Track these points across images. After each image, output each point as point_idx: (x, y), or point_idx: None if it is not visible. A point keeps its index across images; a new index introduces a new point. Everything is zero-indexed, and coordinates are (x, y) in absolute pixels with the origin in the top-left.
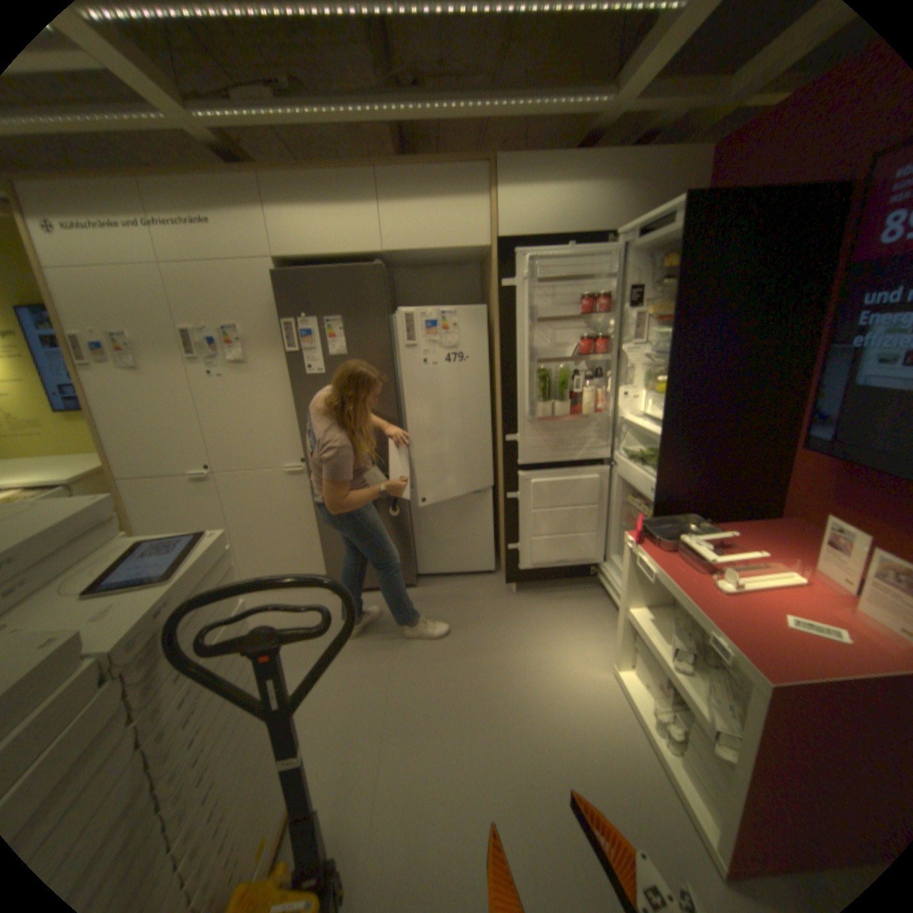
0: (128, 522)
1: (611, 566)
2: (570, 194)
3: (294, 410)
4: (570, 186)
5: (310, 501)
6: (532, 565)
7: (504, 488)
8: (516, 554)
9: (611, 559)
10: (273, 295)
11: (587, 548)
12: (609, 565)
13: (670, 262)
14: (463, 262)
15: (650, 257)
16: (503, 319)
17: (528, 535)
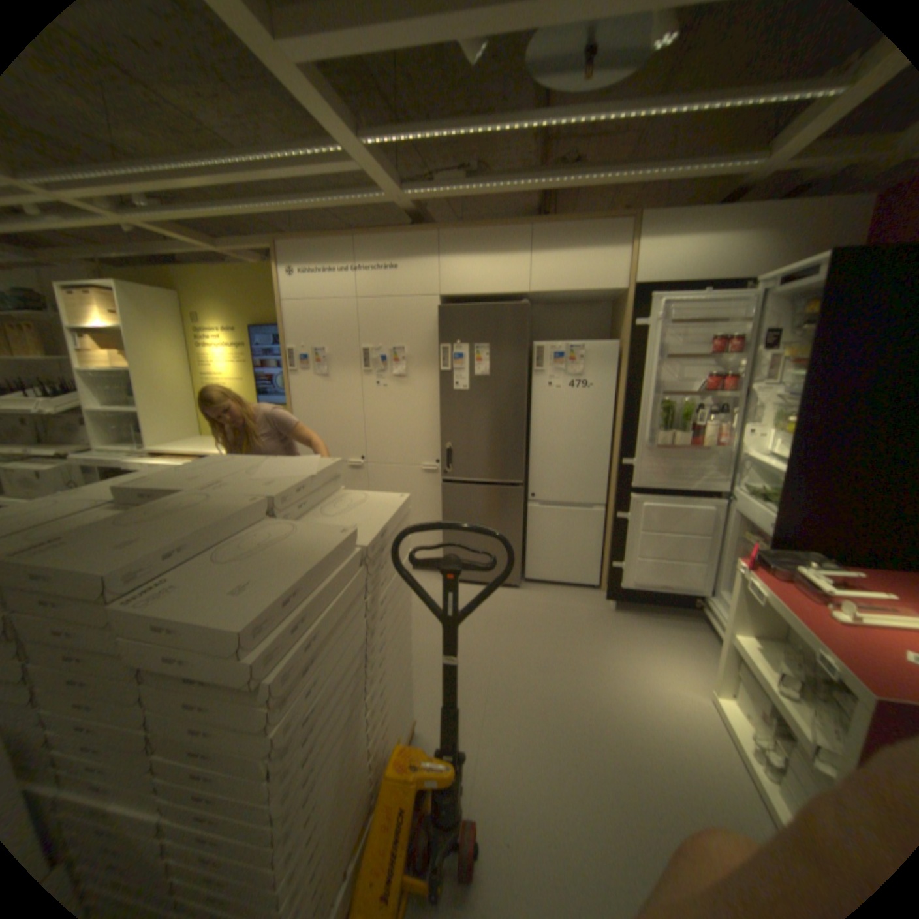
0: None
1: (720, 601)
2: (711, 244)
3: (438, 419)
4: (713, 236)
5: (438, 497)
6: (636, 586)
7: (615, 508)
8: (621, 573)
9: (721, 595)
10: (437, 325)
11: (695, 579)
12: (717, 600)
13: (812, 309)
14: (597, 301)
15: (791, 303)
16: (632, 354)
17: (635, 556)
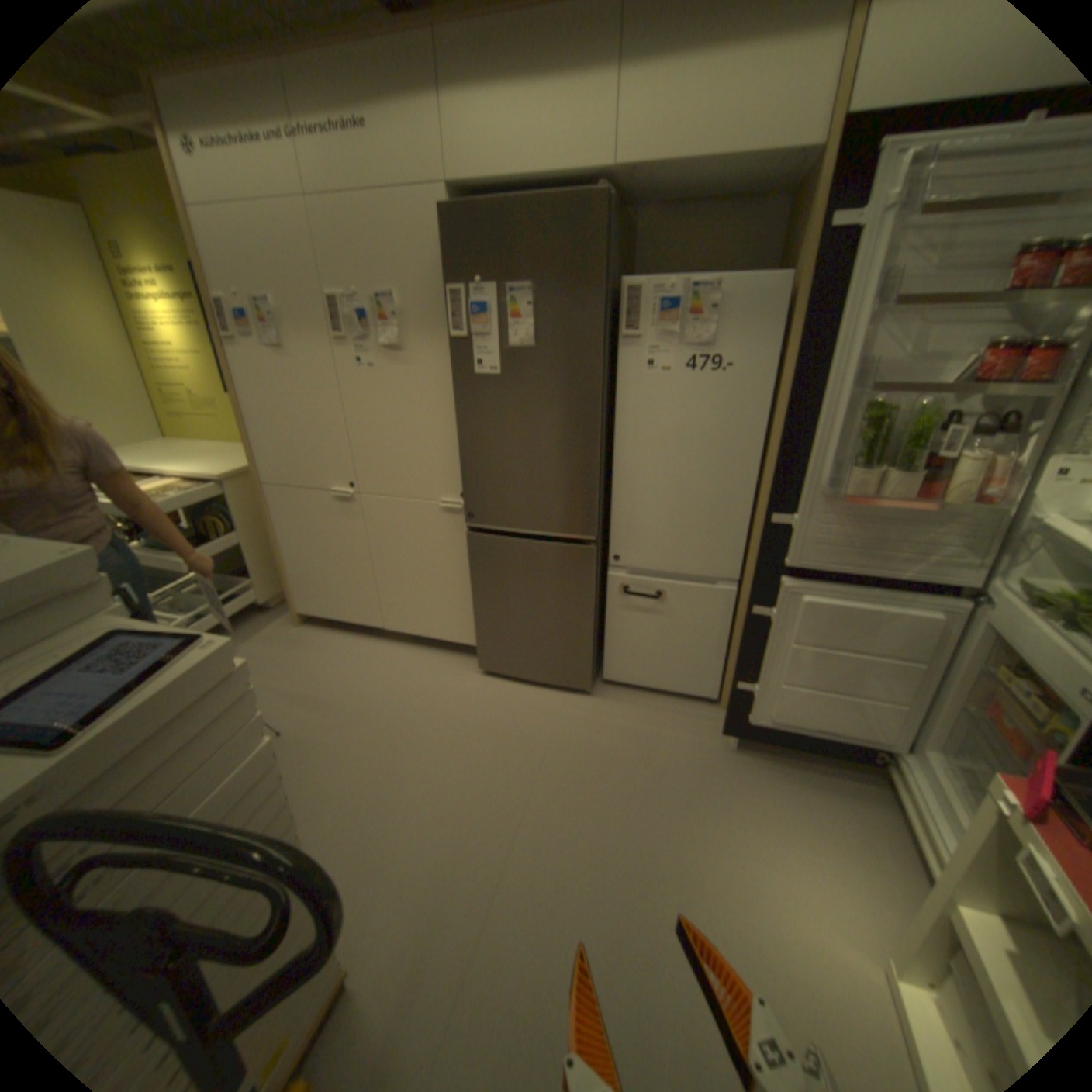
0: (275, 535)
1: (924, 766)
2: None
3: (458, 425)
4: None
5: (468, 551)
6: (775, 723)
7: (751, 597)
8: (751, 699)
9: (926, 755)
10: (444, 246)
11: (884, 726)
12: (919, 762)
13: None
14: (761, 192)
15: None
16: (817, 297)
17: (778, 679)
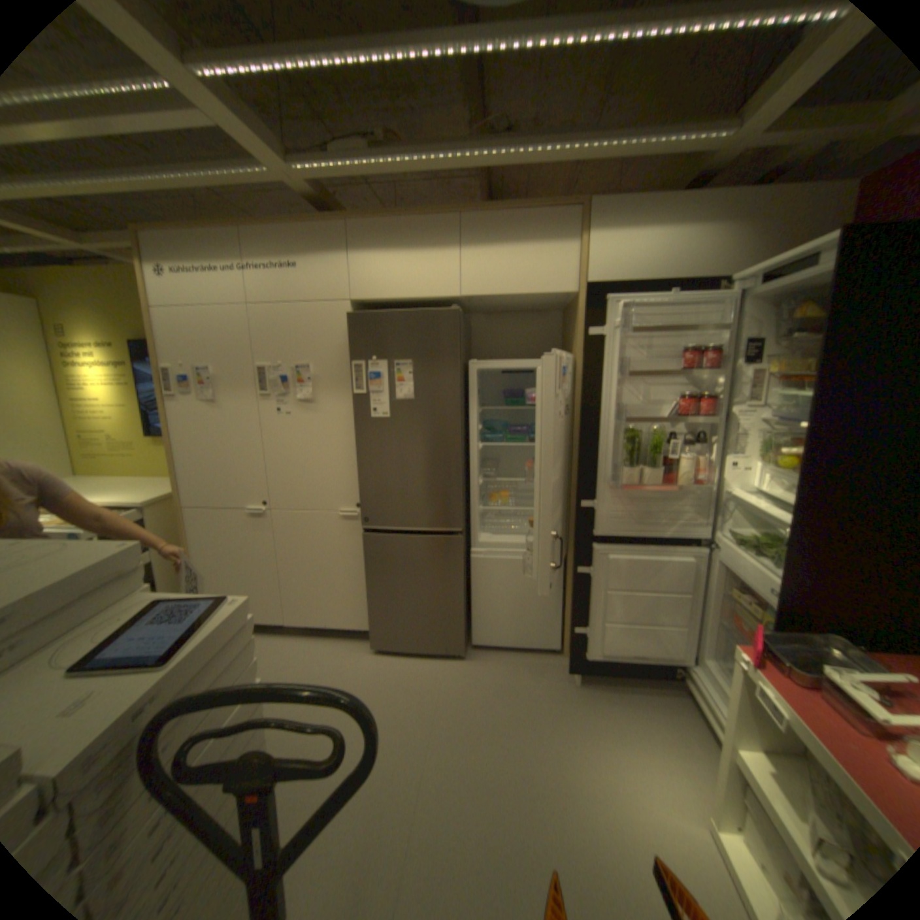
0: (188, 550)
1: (706, 673)
2: (674, 237)
3: (356, 453)
4: (675, 228)
5: (361, 549)
6: (604, 656)
7: (575, 561)
8: (585, 640)
9: (706, 664)
10: (348, 337)
11: (675, 646)
12: (702, 671)
13: (804, 312)
14: (545, 309)
15: (774, 306)
16: (587, 370)
17: (601, 620)
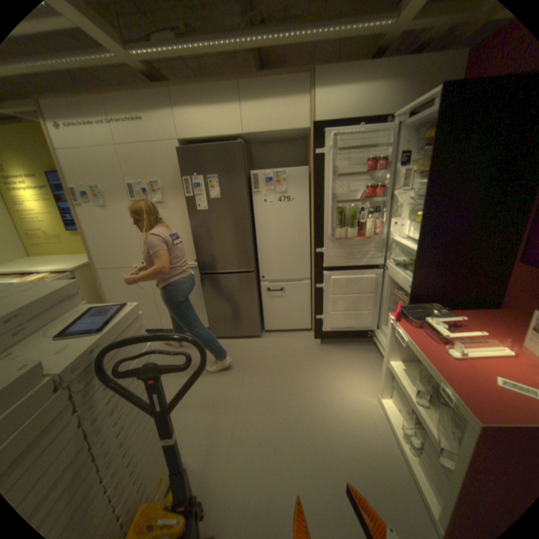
0: (103, 293)
1: (381, 332)
2: (363, 91)
3: (191, 231)
4: (364, 85)
5: (200, 285)
6: (331, 328)
7: (314, 281)
8: (321, 321)
9: (382, 328)
10: (178, 162)
11: (366, 320)
12: (380, 331)
13: (429, 134)
14: (294, 139)
15: (416, 131)
16: (316, 175)
17: (329, 311)
